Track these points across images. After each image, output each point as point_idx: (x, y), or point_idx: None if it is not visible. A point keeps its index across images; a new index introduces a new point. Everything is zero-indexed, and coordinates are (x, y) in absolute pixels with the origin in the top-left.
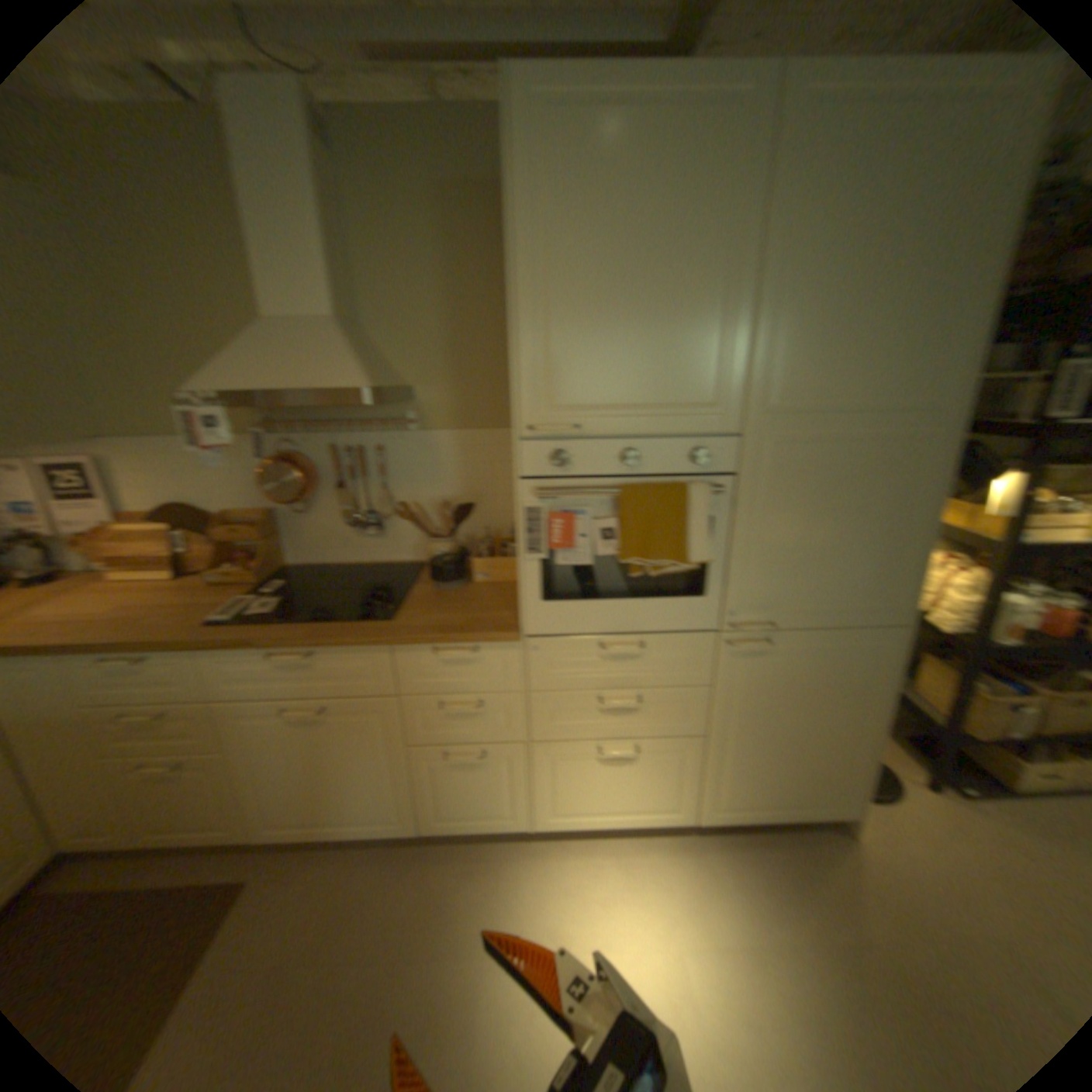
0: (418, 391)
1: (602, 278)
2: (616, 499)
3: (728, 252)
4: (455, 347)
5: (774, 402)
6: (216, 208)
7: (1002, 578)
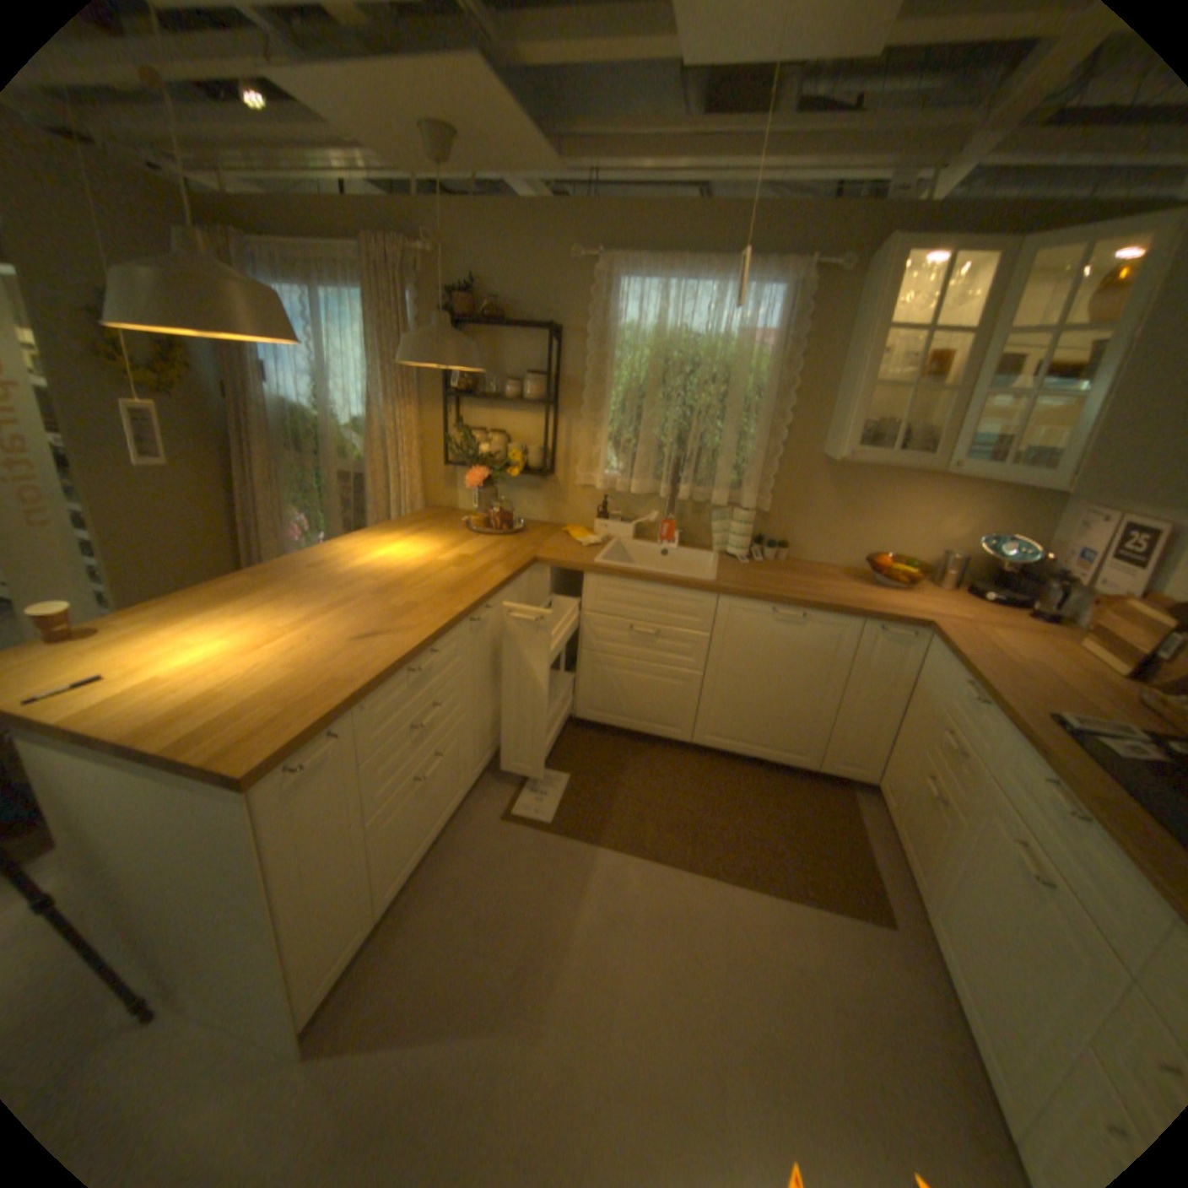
0: None
1: None
2: None
3: None
4: None
5: None
6: None
7: None
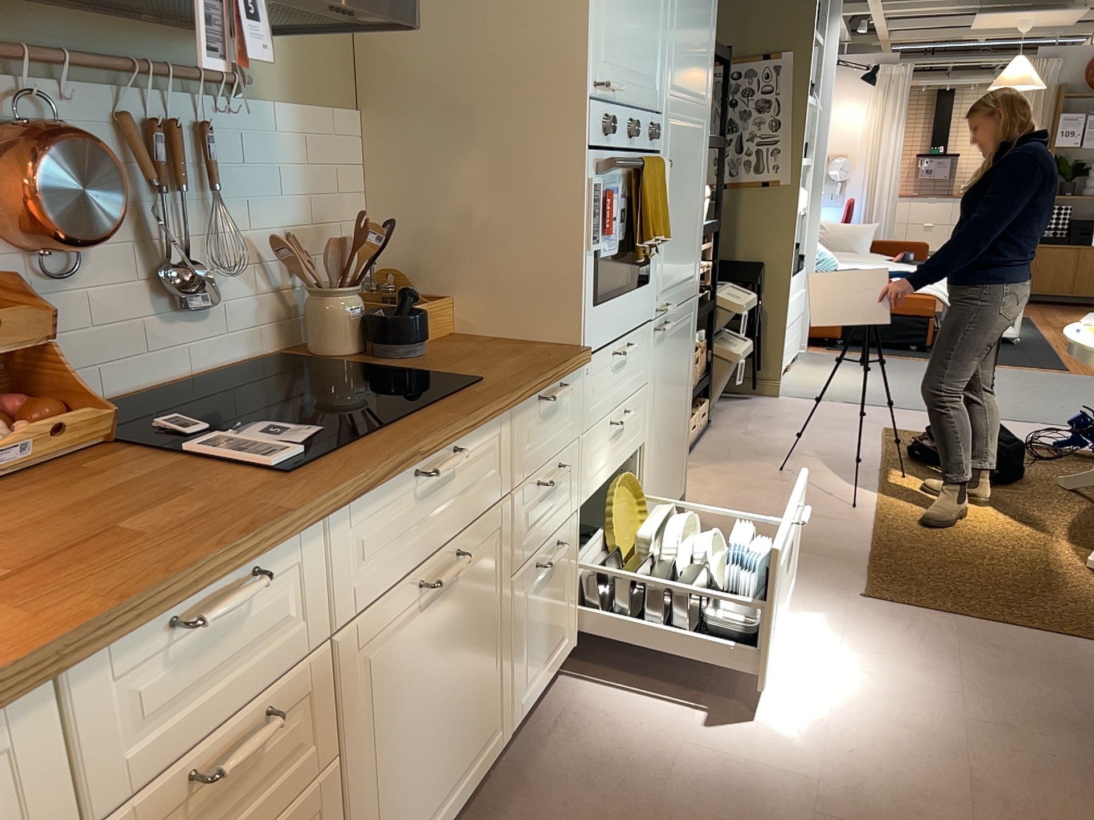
0: None
1: None
2: (625, 176)
3: None
4: None
5: (672, 87)
6: None
7: None
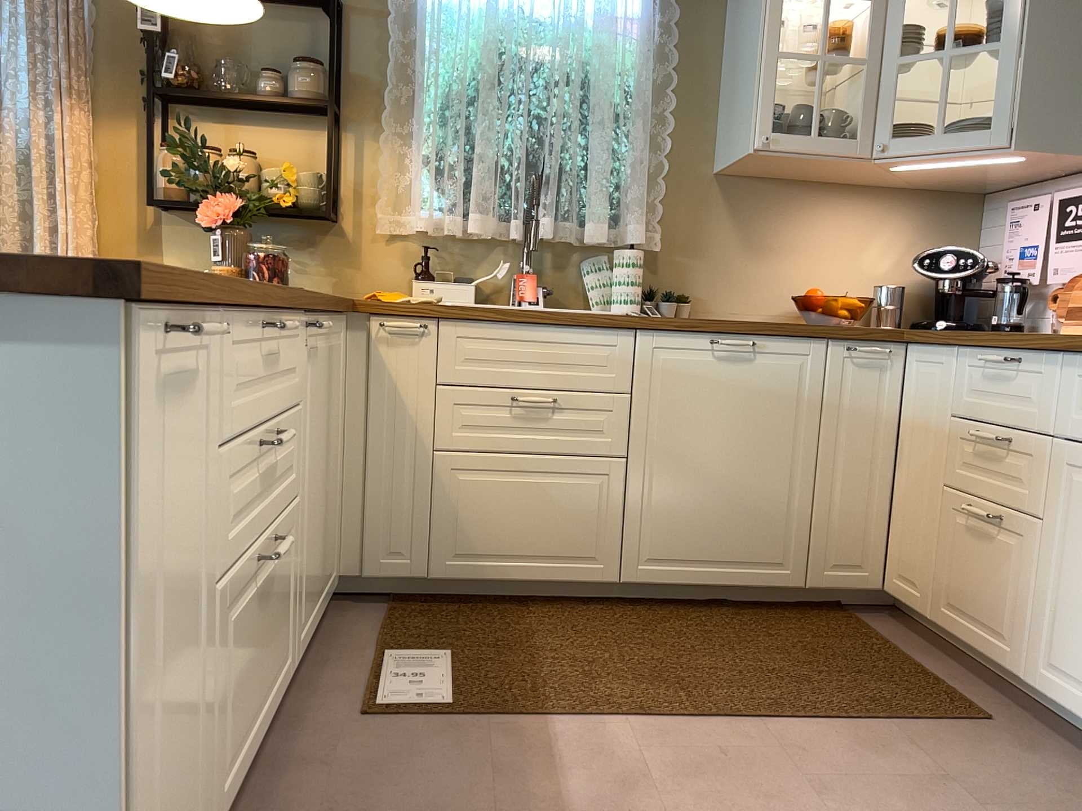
0: None
1: None
2: None
3: None
4: None
5: None
6: None
7: None
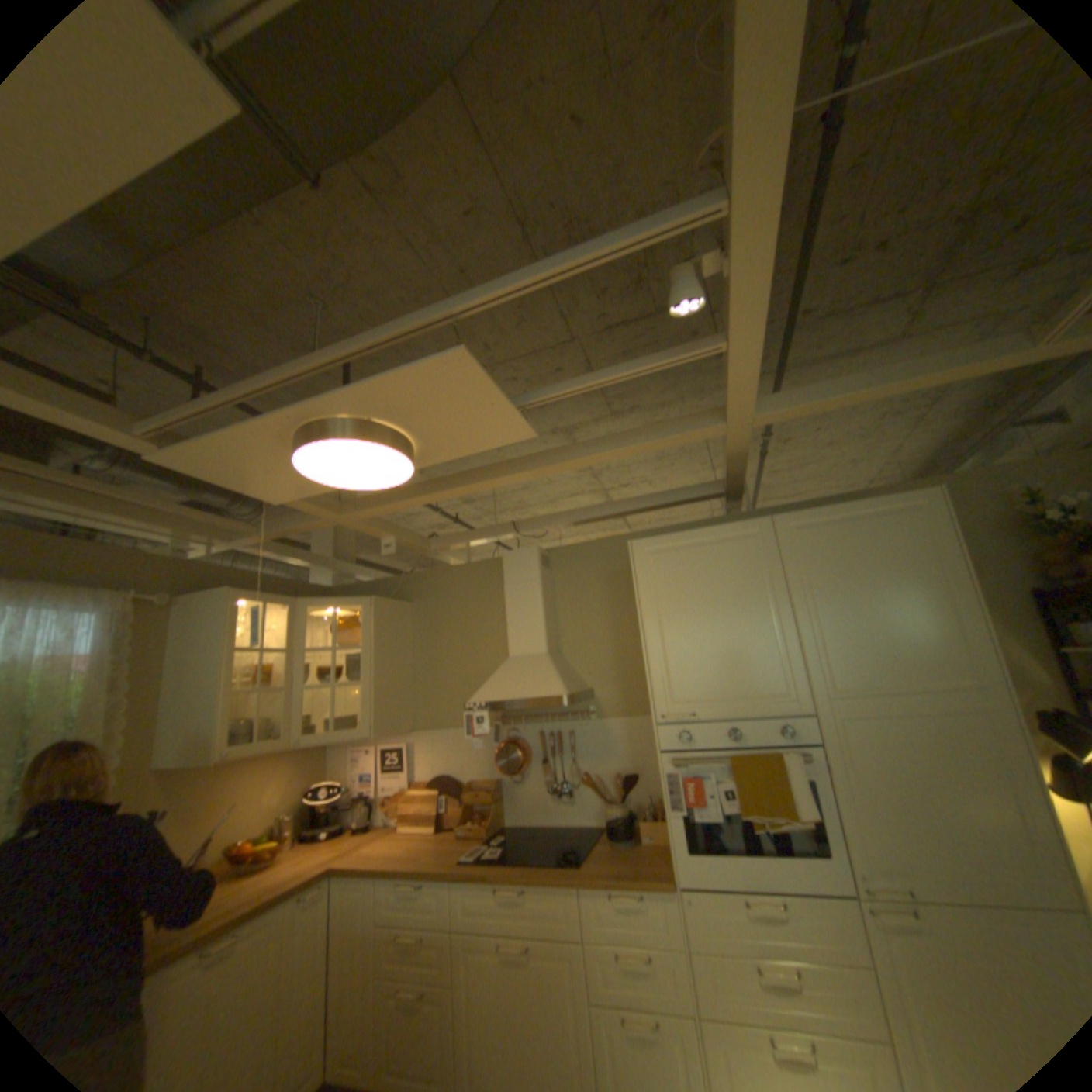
0: (593, 691)
1: (691, 627)
2: (728, 767)
3: (765, 605)
4: (616, 662)
5: (831, 691)
6: (489, 602)
7: None
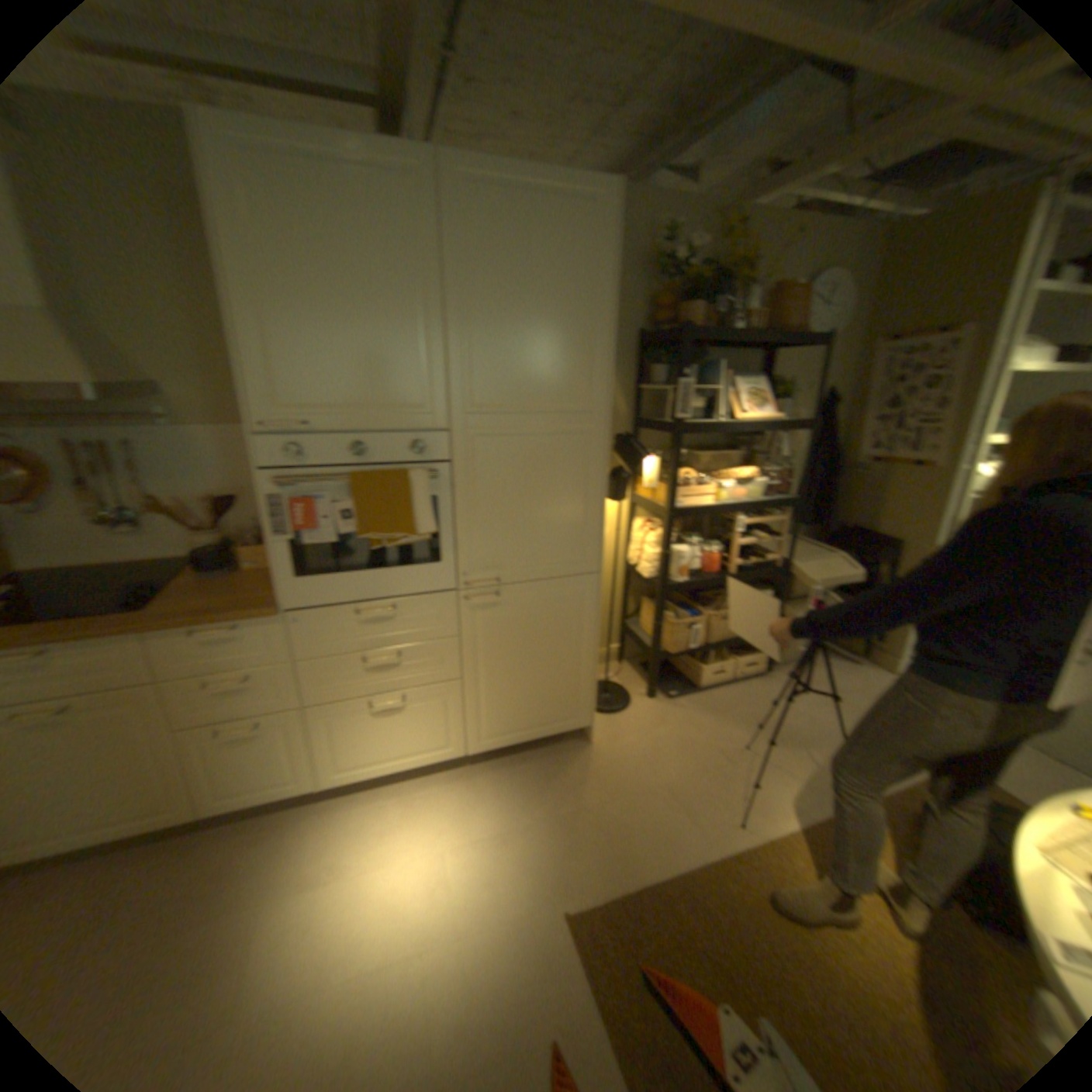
0: (154, 385)
1: (302, 298)
2: (344, 485)
3: (410, 286)
4: (192, 344)
5: (466, 405)
6: None
7: (672, 534)
